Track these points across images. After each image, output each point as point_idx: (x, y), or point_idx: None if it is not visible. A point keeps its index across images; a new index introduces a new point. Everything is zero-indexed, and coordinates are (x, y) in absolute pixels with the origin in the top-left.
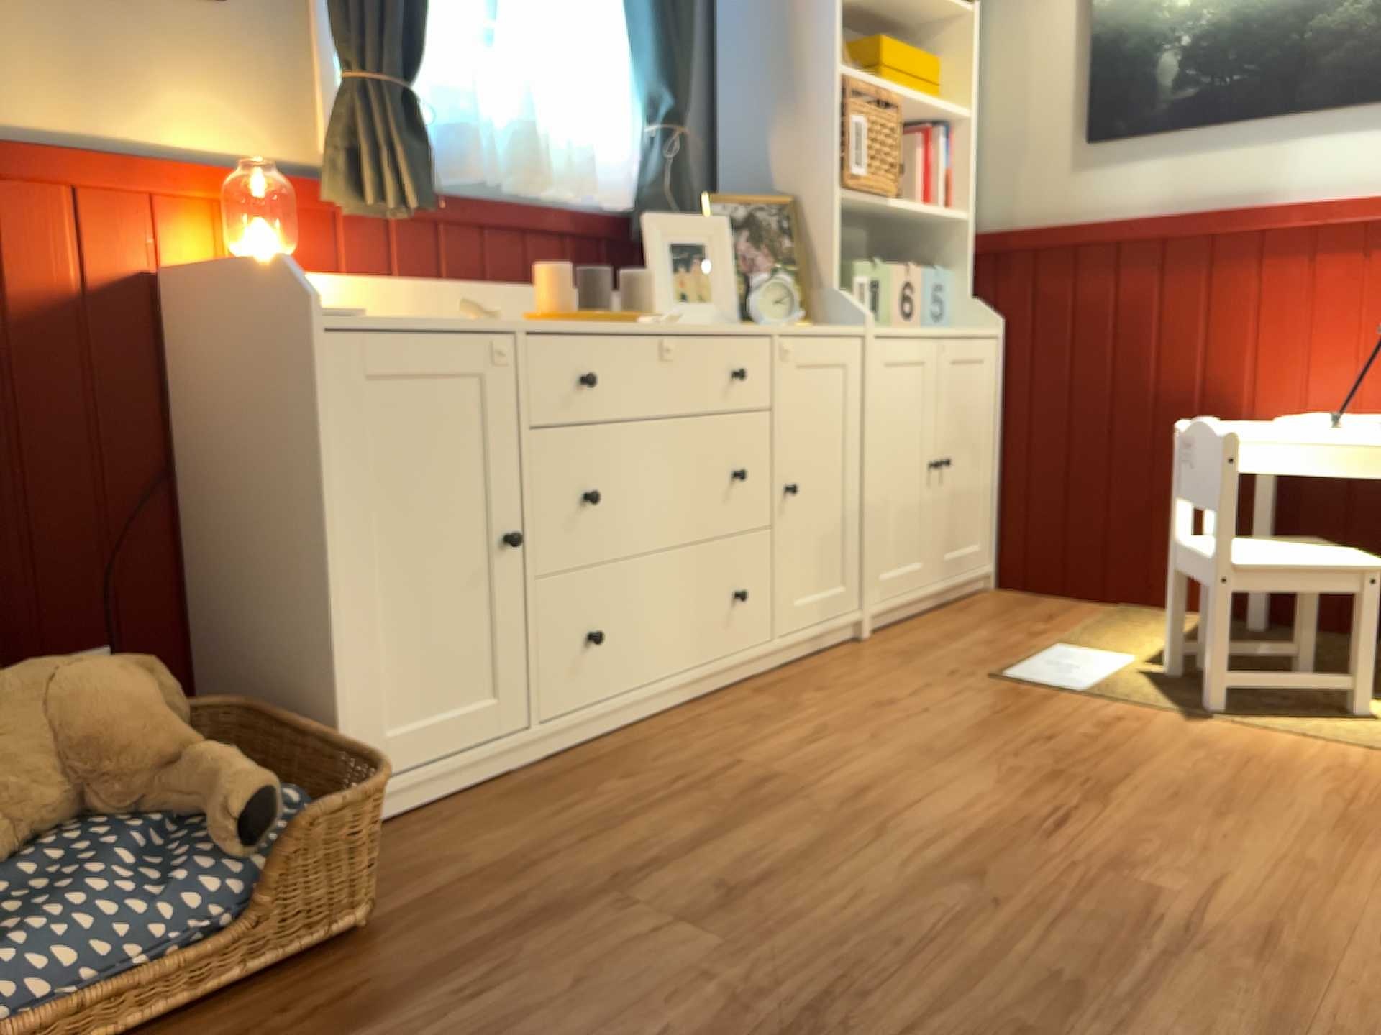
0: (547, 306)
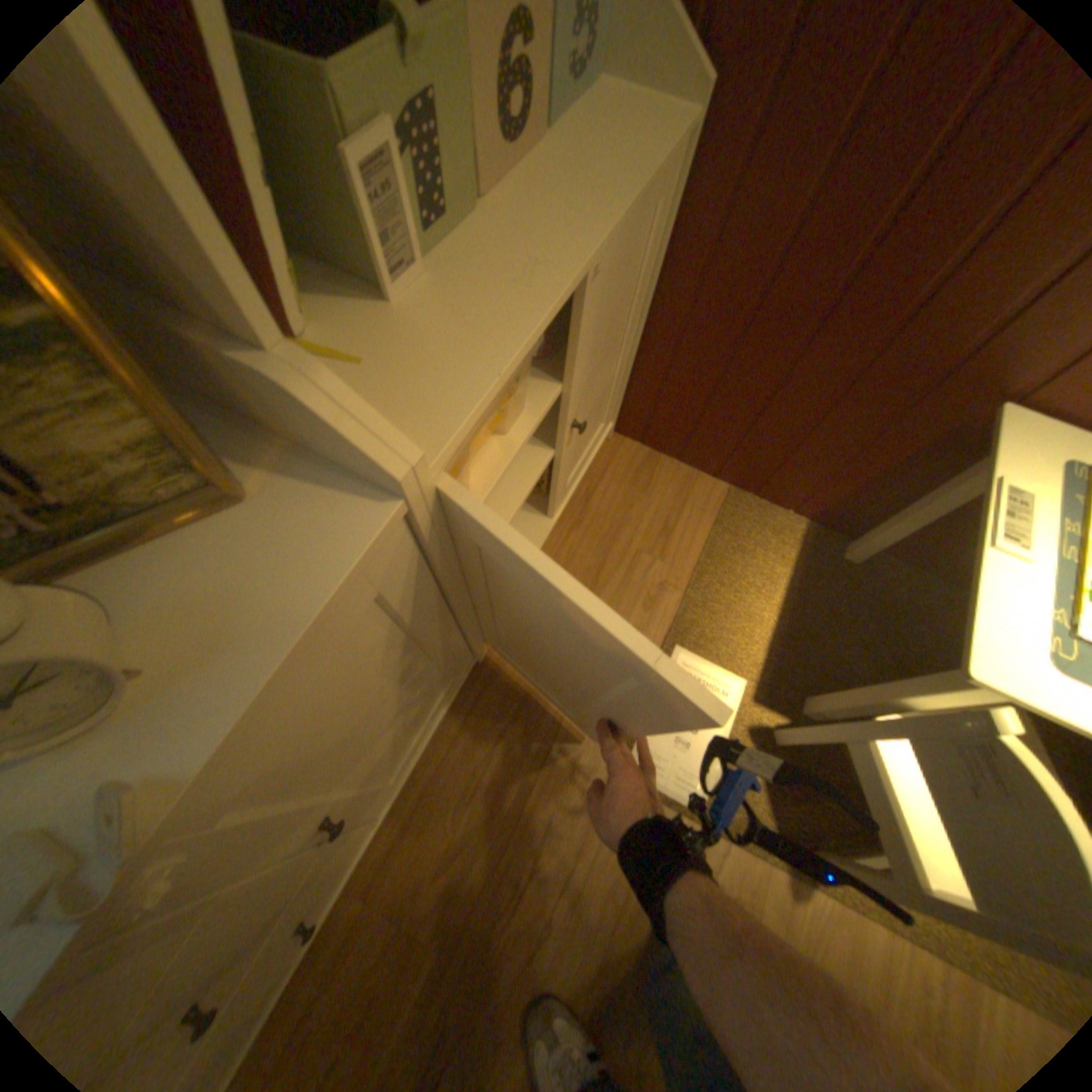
0: None
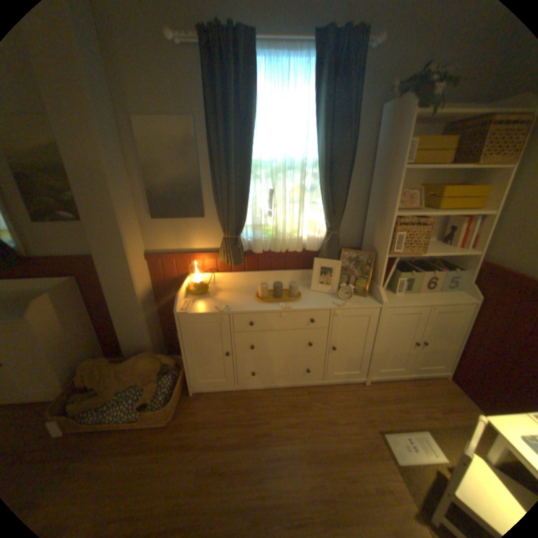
0: (260, 293)
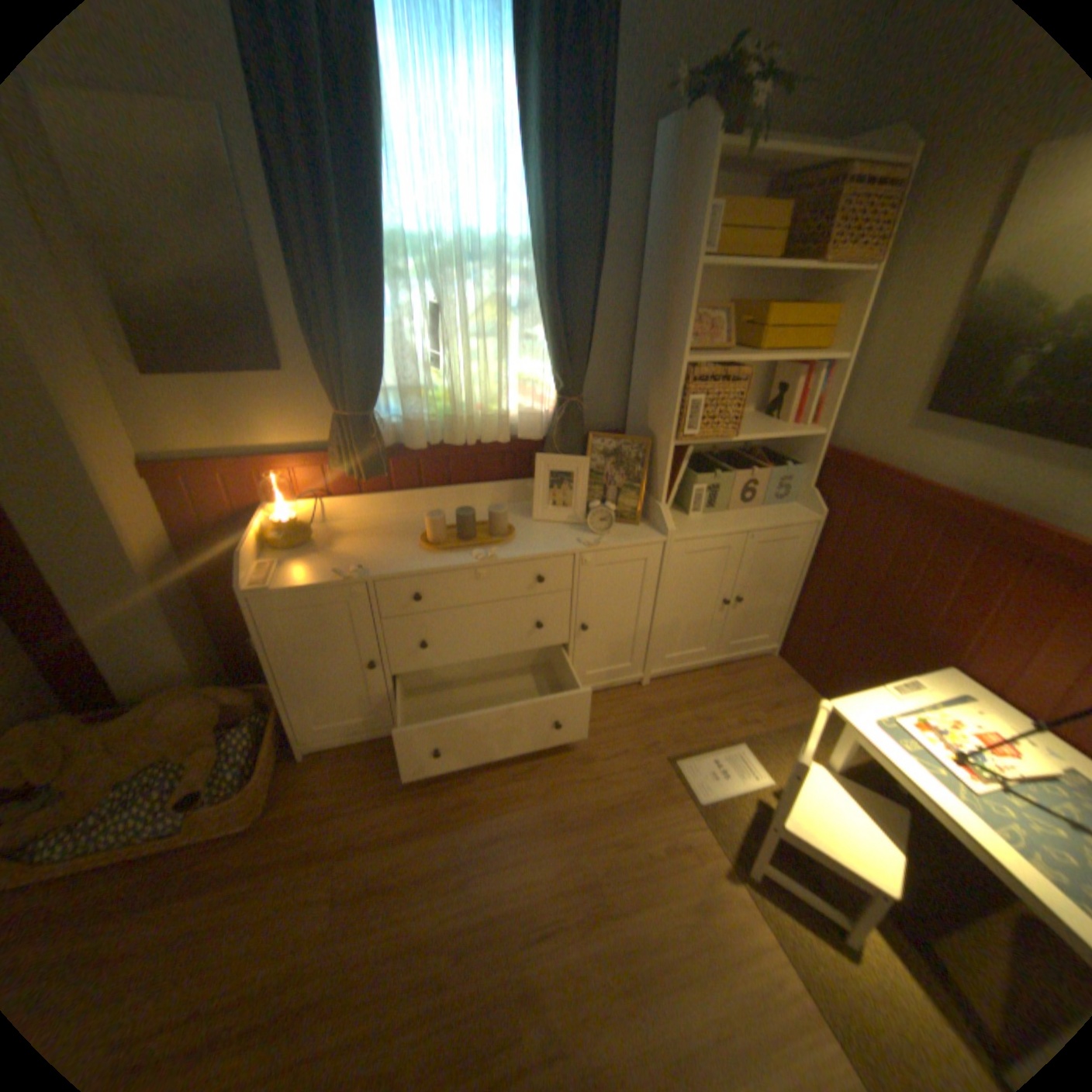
0: (430, 534)
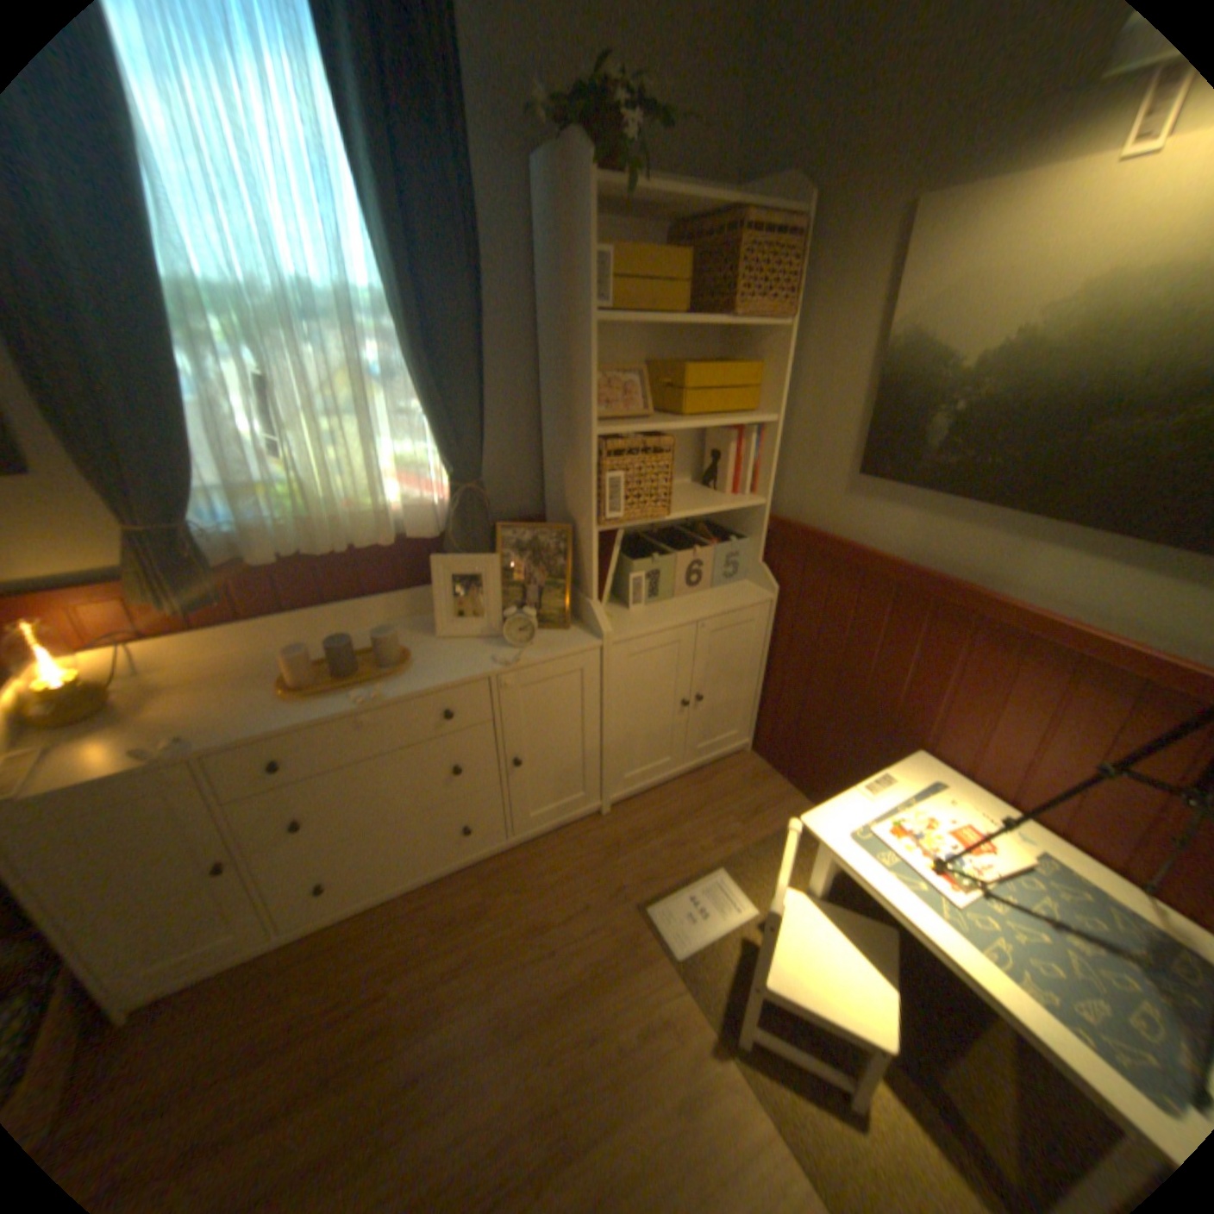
0: (290, 677)
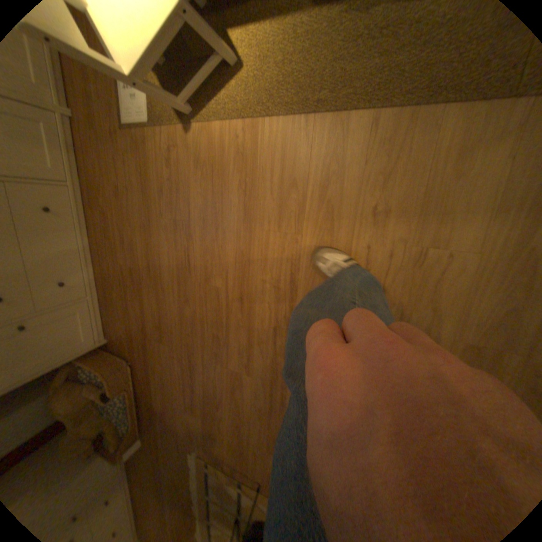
0: None
